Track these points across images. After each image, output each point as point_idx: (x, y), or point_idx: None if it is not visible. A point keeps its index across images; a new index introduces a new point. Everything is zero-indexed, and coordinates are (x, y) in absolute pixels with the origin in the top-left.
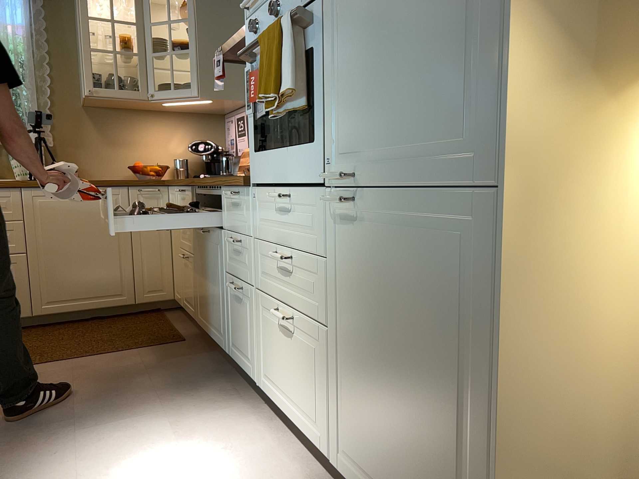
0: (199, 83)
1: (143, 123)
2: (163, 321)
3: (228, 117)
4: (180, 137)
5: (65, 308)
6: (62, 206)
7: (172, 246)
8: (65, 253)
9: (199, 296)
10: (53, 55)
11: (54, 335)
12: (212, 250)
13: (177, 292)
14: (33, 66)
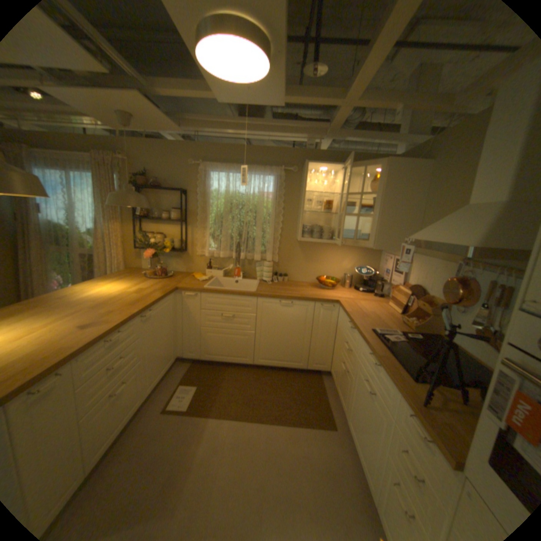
0: (376, 239)
1: (329, 249)
2: (322, 391)
3: (388, 254)
4: (351, 259)
5: (269, 363)
6: (276, 309)
7: (335, 342)
8: (274, 335)
9: (353, 412)
10: (286, 209)
11: (262, 382)
12: (375, 411)
13: (334, 373)
14: (274, 216)
